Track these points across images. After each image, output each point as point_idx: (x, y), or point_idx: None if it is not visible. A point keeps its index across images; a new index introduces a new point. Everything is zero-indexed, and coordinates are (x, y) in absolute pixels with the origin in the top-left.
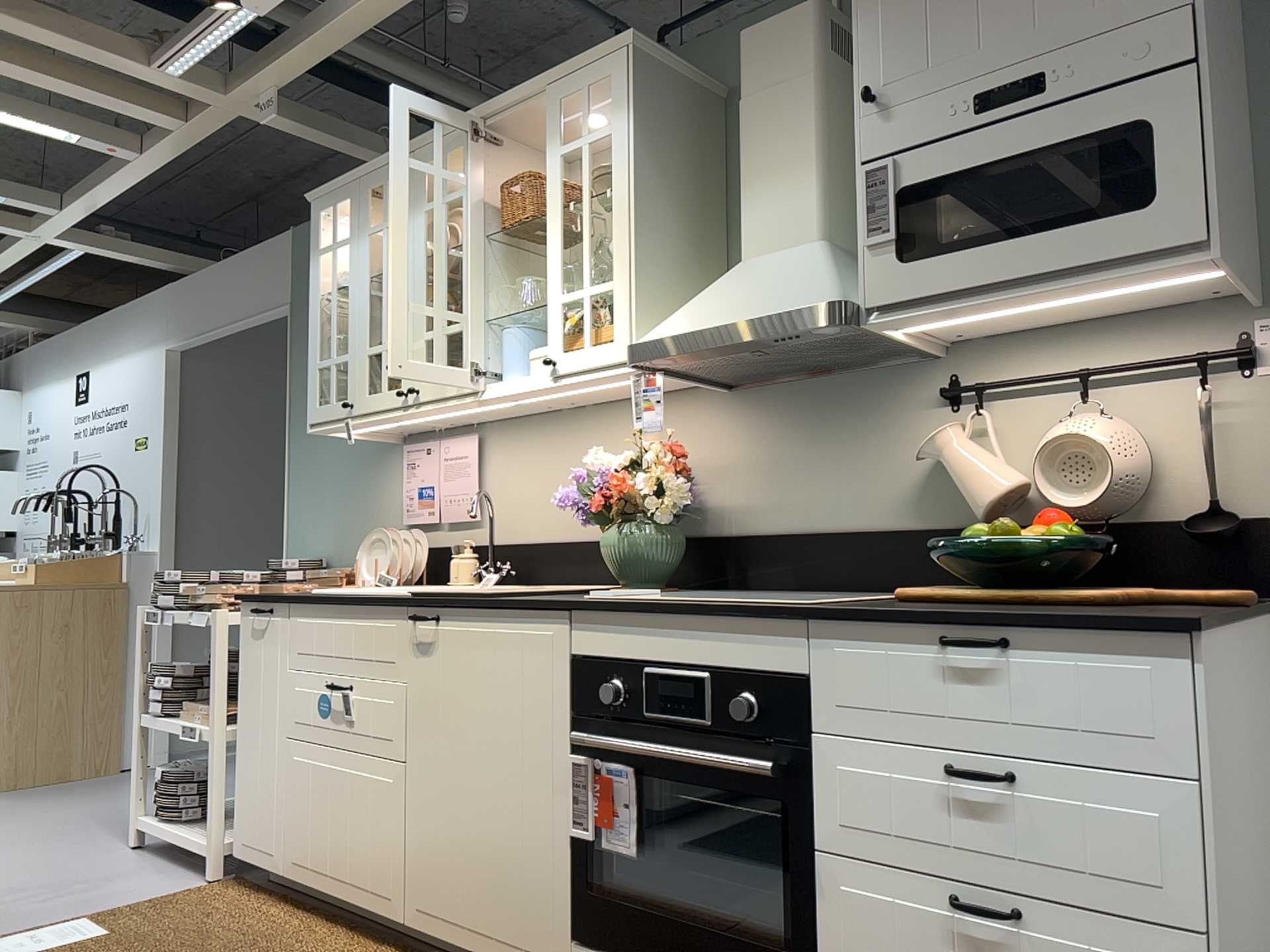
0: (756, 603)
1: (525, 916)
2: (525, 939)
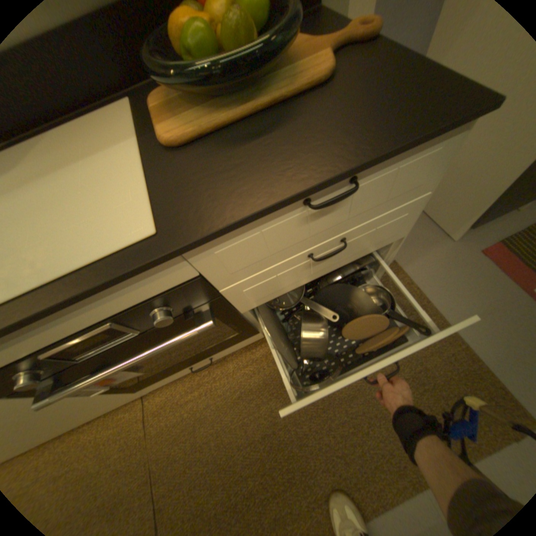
0: (86, 258)
1: (98, 409)
2: (107, 408)
